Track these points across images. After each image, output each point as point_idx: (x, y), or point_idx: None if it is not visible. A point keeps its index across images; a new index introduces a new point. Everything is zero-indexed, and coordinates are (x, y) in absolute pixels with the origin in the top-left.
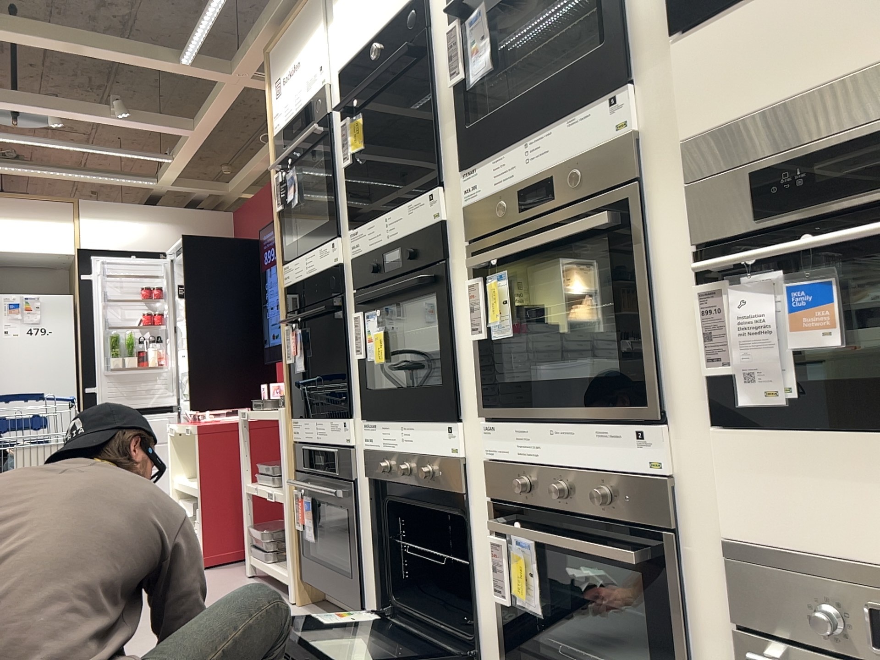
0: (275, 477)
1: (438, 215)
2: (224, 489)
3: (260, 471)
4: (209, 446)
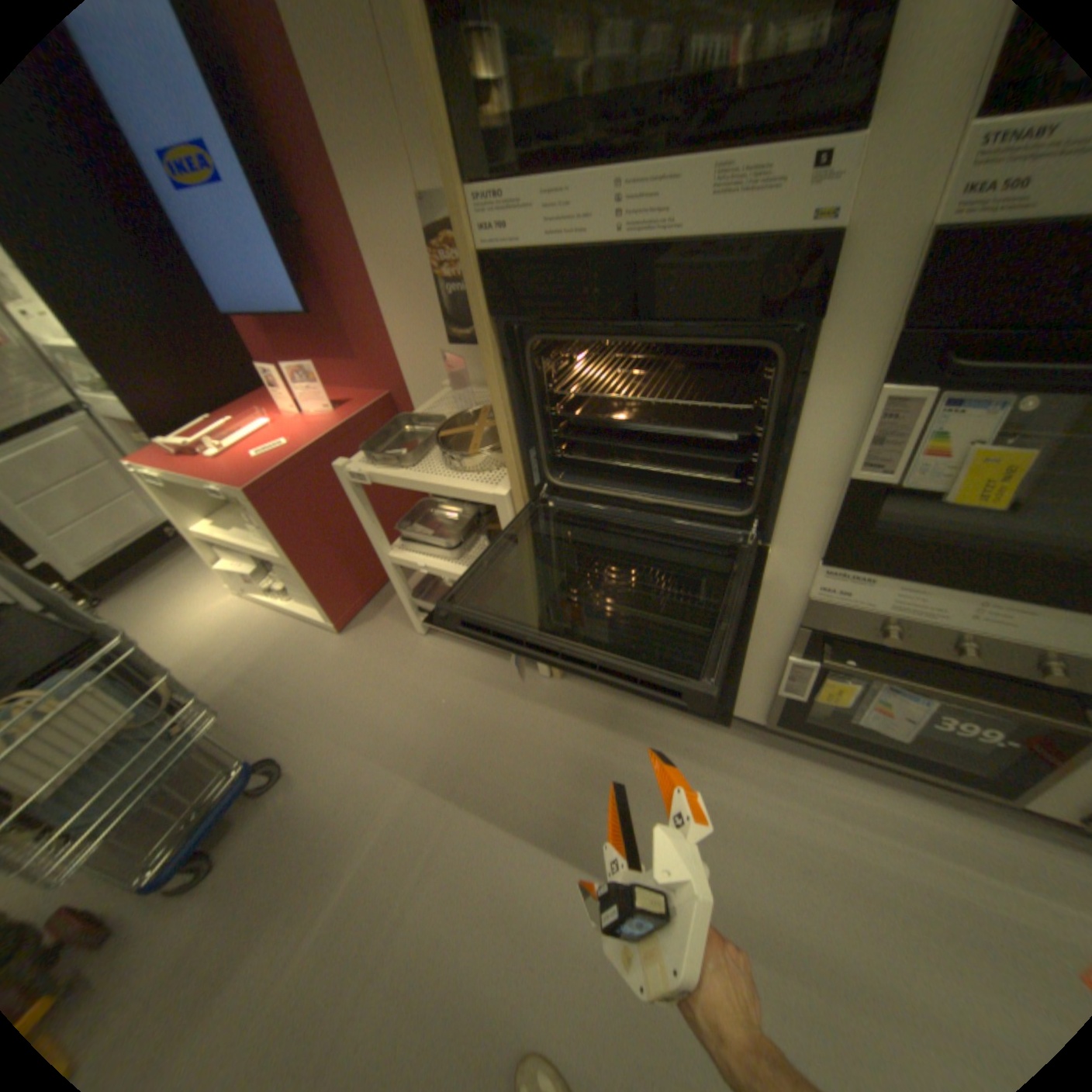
0: (456, 549)
1: None
2: (320, 547)
3: (400, 531)
4: (275, 508)
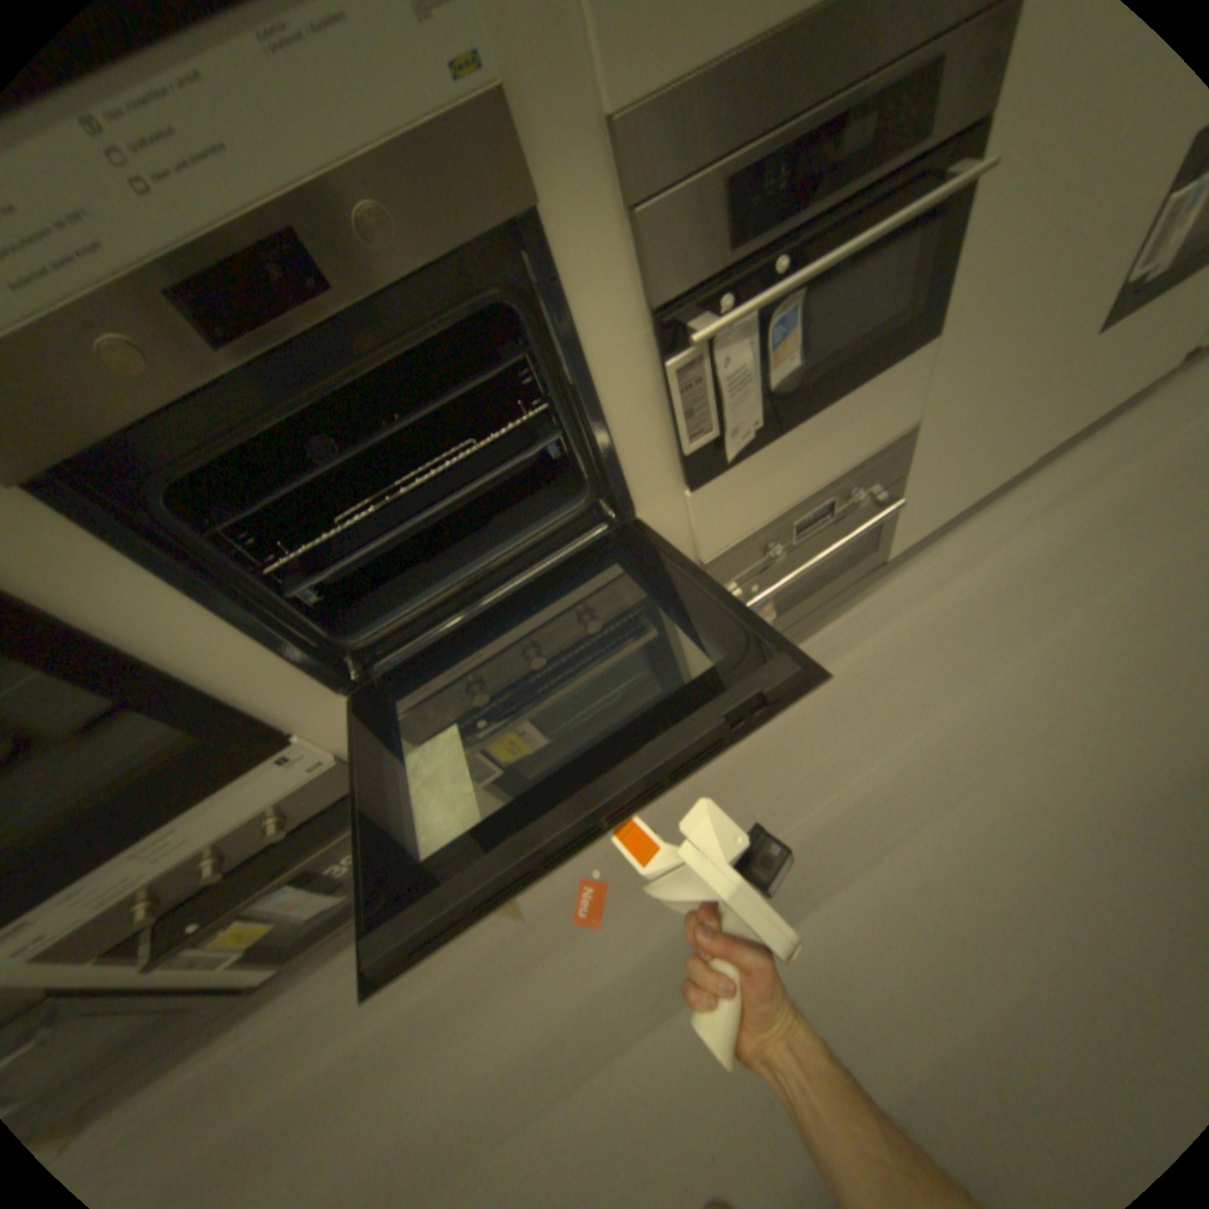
0: None
1: None
2: None
3: None
4: None
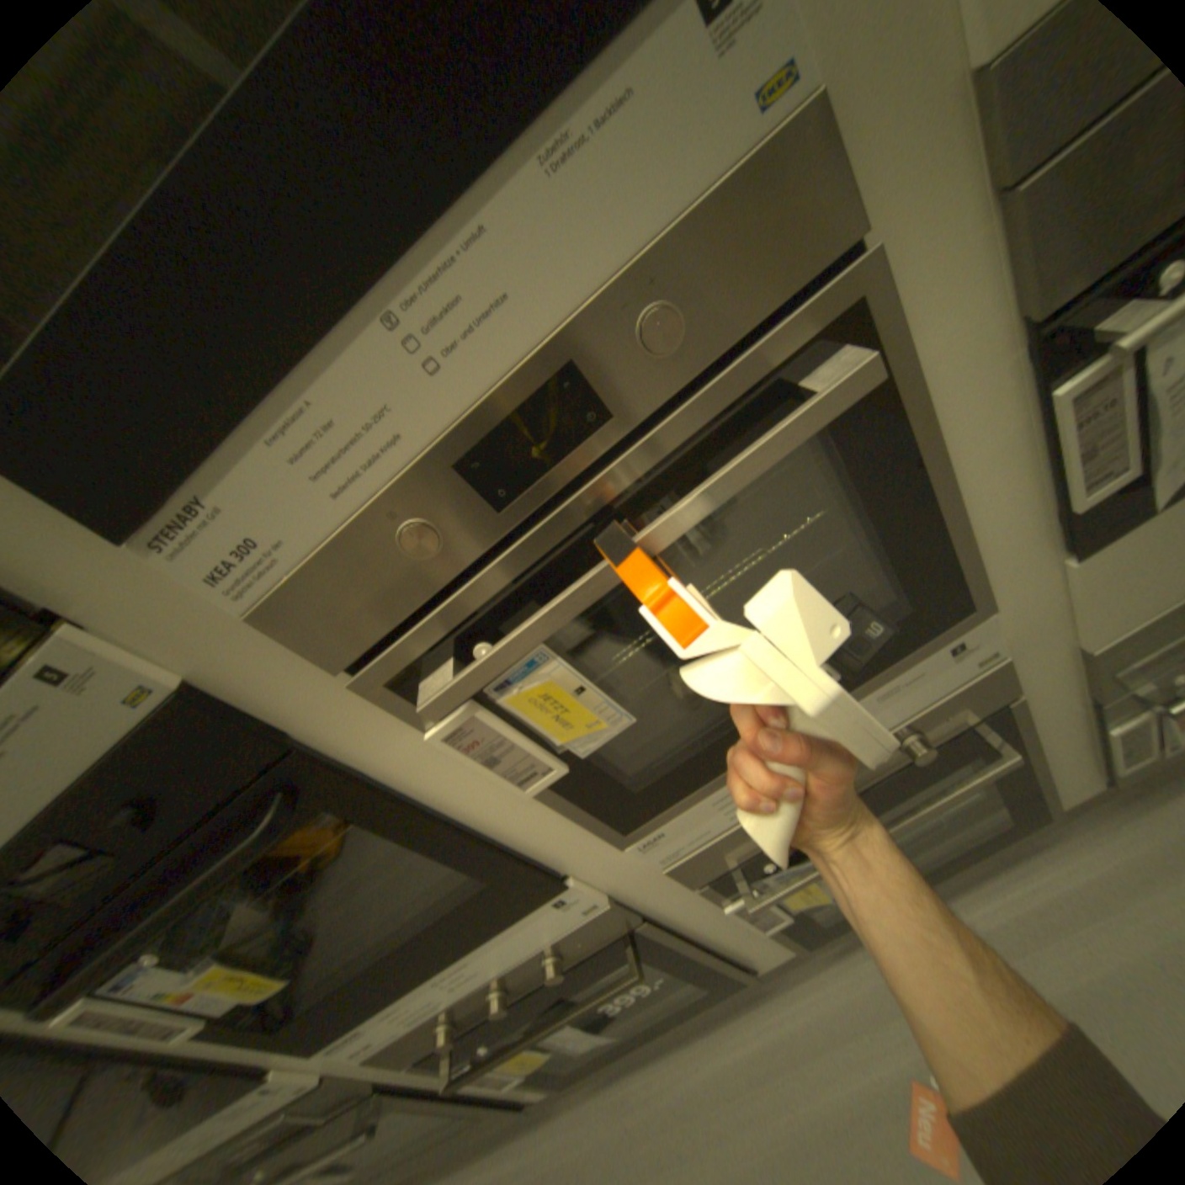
0: None
1: (140, 690)
2: None
3: None
4: None
